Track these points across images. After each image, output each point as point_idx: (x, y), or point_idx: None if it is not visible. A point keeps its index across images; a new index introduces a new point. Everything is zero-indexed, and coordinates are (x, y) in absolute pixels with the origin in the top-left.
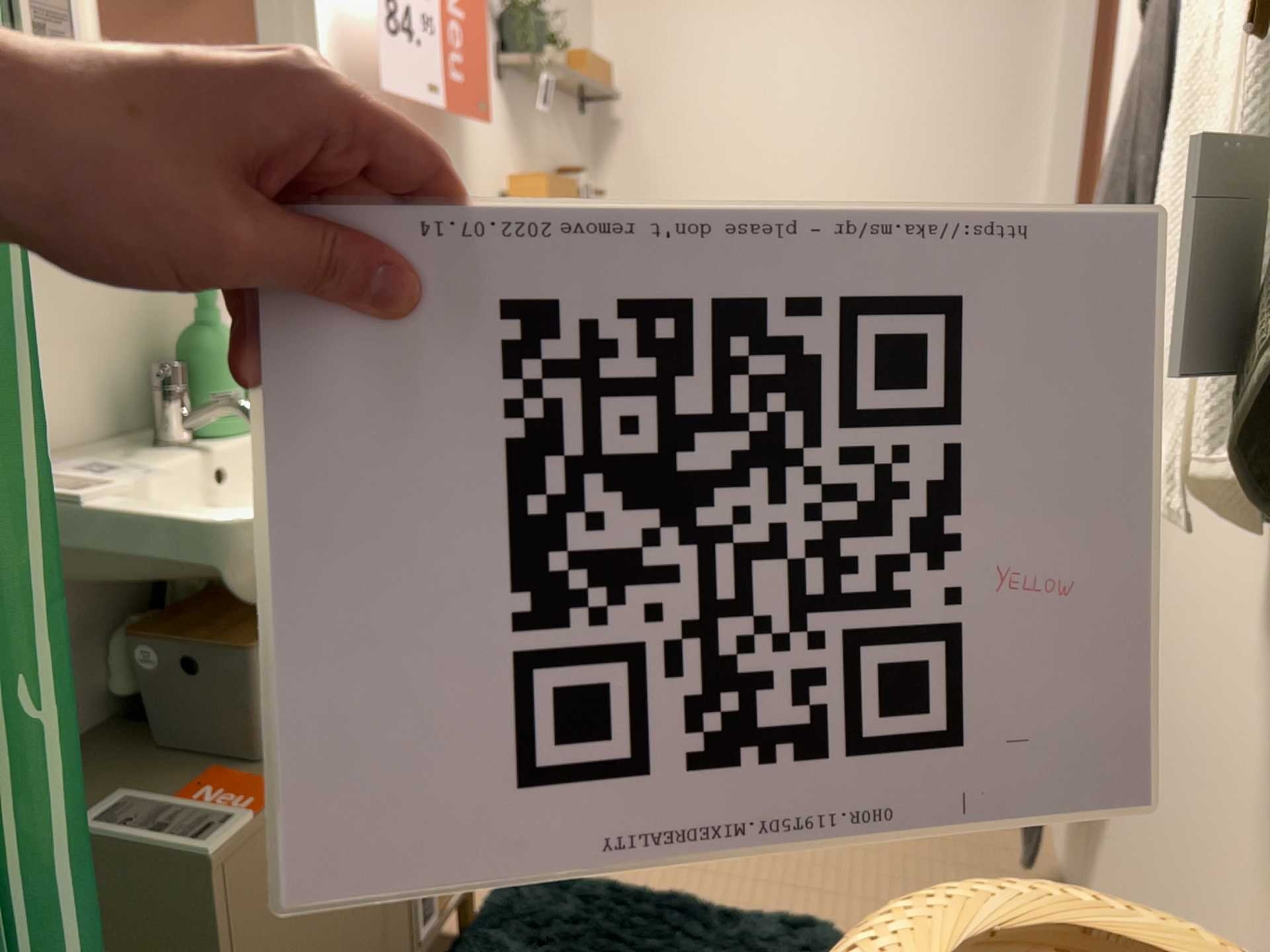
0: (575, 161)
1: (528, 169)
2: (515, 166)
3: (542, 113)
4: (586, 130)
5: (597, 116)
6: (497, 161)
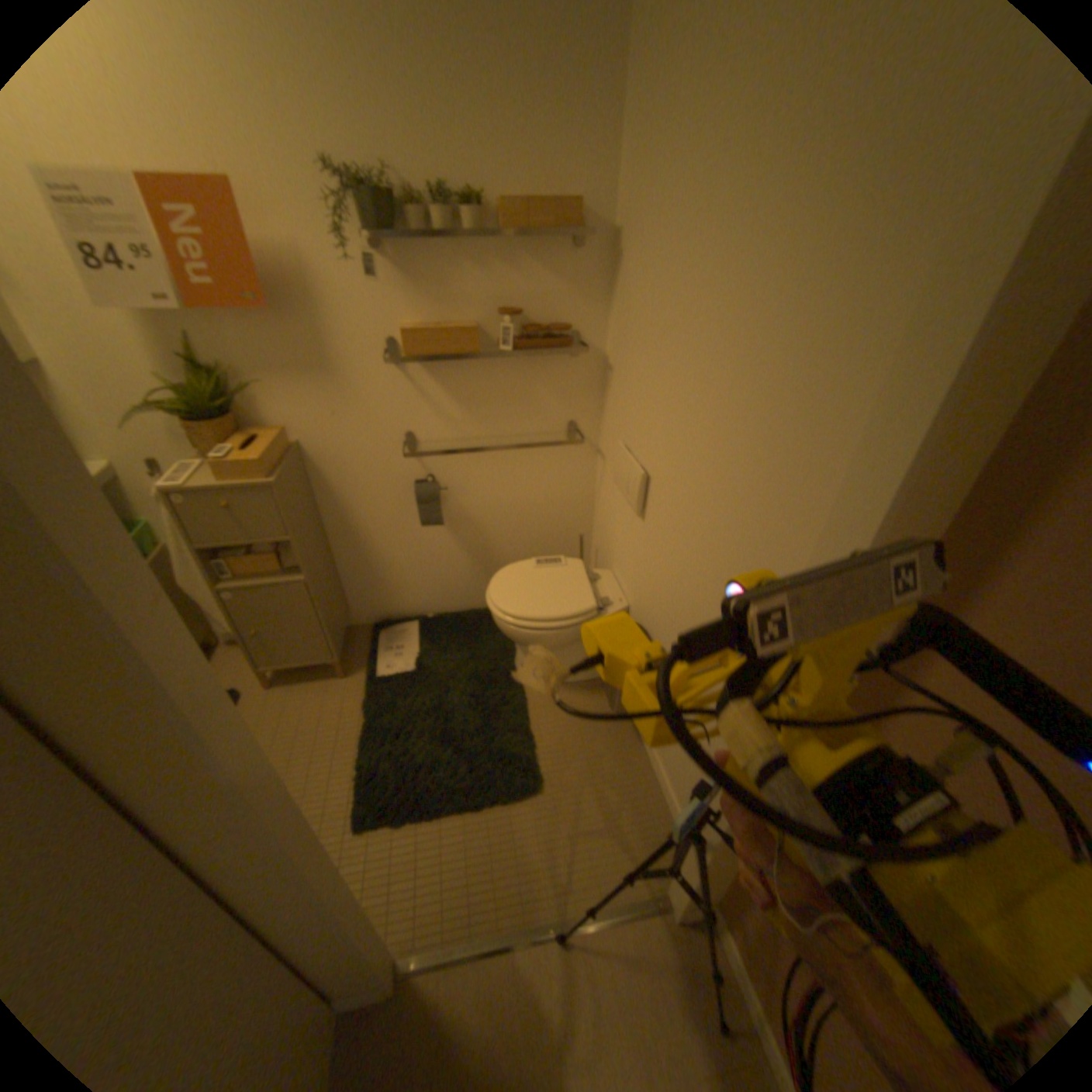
0: (557, 294)
1: (442, 313)
2: (412, 314)
3: (473, 260)
4: (589, 259)
5: (614, 241)
6: (376, 315)
